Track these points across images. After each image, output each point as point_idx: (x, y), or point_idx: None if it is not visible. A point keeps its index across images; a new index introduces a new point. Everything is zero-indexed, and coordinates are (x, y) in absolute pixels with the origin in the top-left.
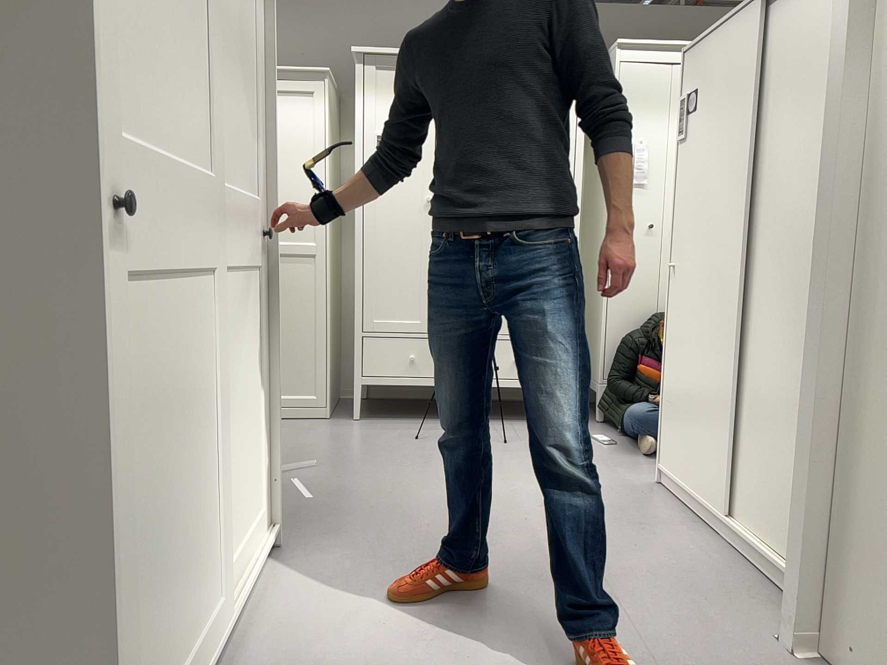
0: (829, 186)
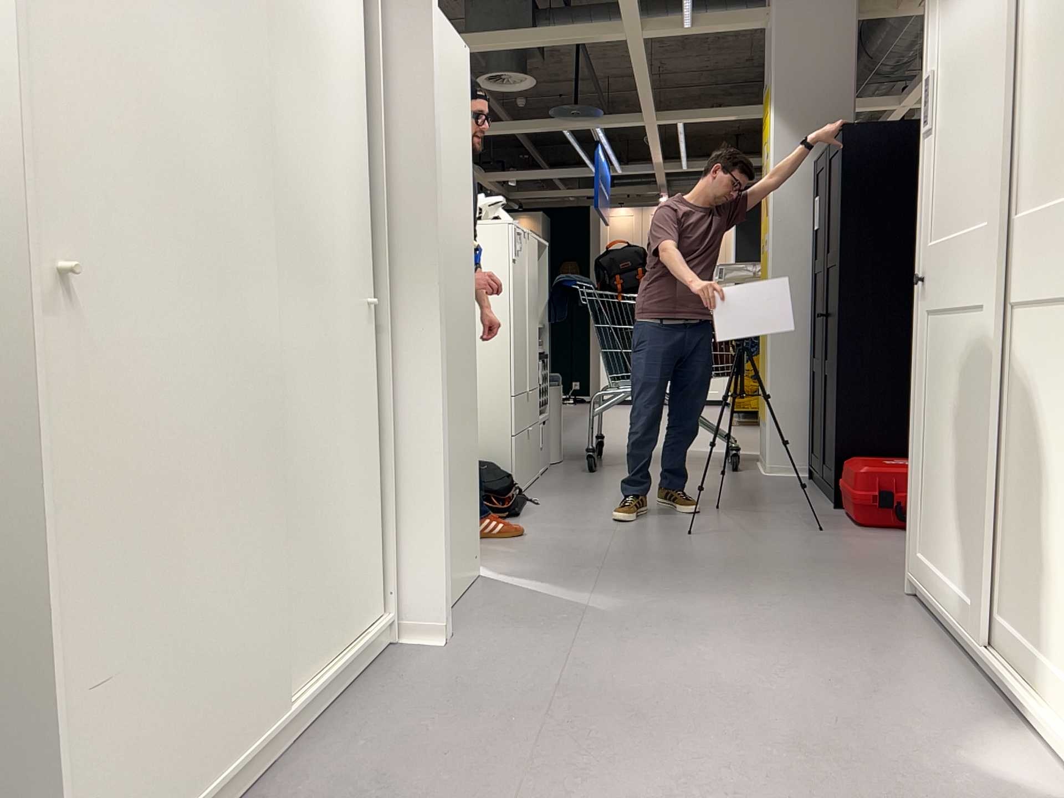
0: (448, 234)
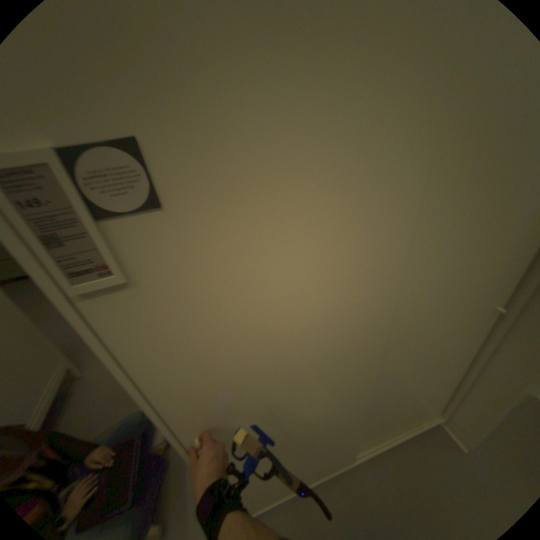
0: None
